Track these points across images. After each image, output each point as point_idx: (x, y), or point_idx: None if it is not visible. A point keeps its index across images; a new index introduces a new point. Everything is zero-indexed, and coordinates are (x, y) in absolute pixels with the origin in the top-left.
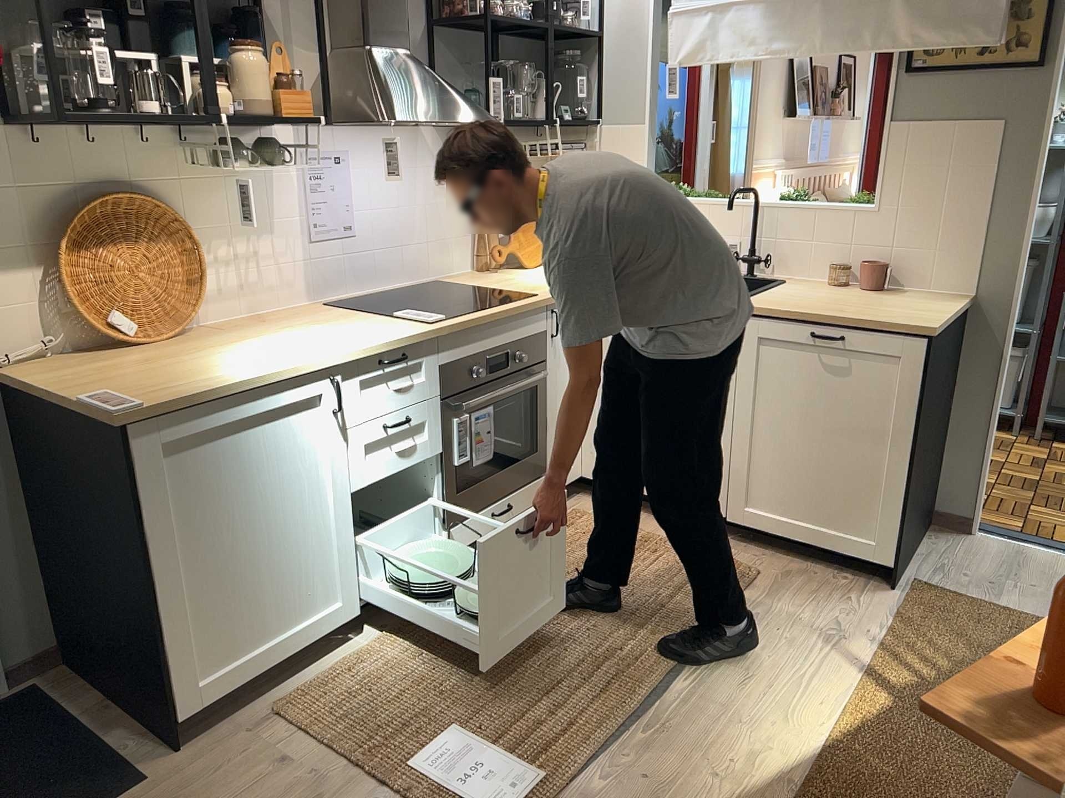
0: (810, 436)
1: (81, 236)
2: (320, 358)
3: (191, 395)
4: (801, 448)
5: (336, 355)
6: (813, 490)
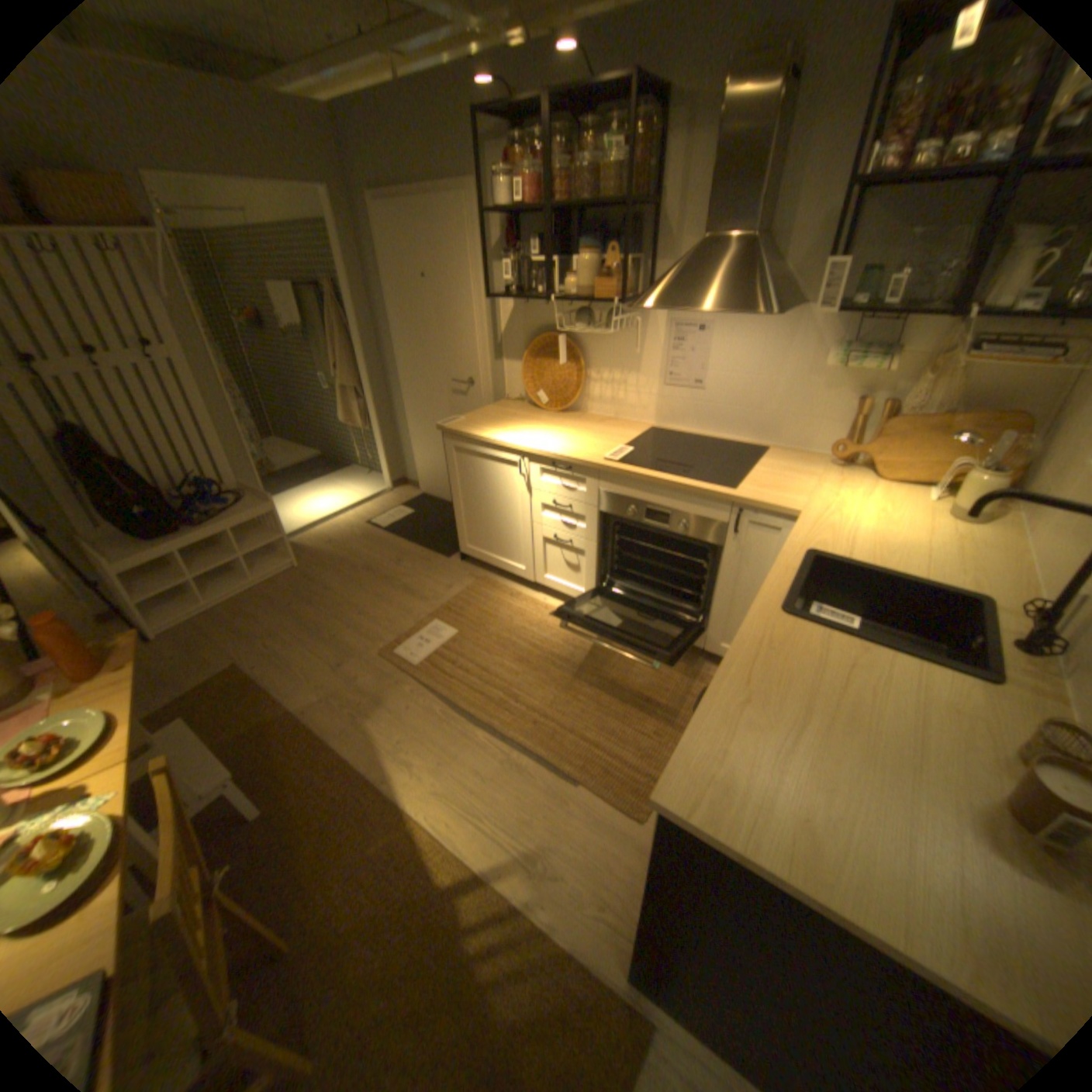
0: None
1: (537, 351)
2: (517, 444)
3: (460, 431)
4: None
5: (523, 446)
6: None
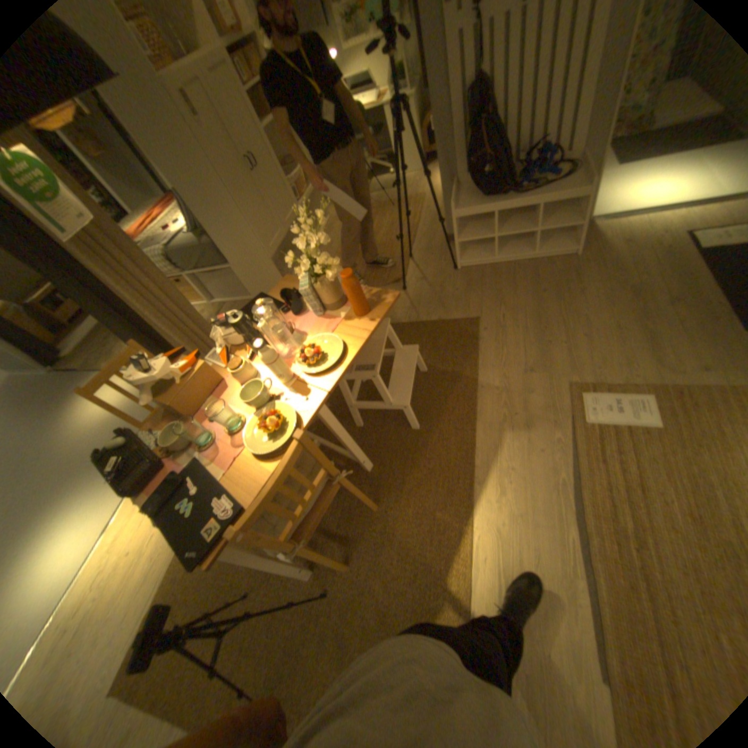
0: None
1: None
2: None
3: None
4: None
5: None
6: None
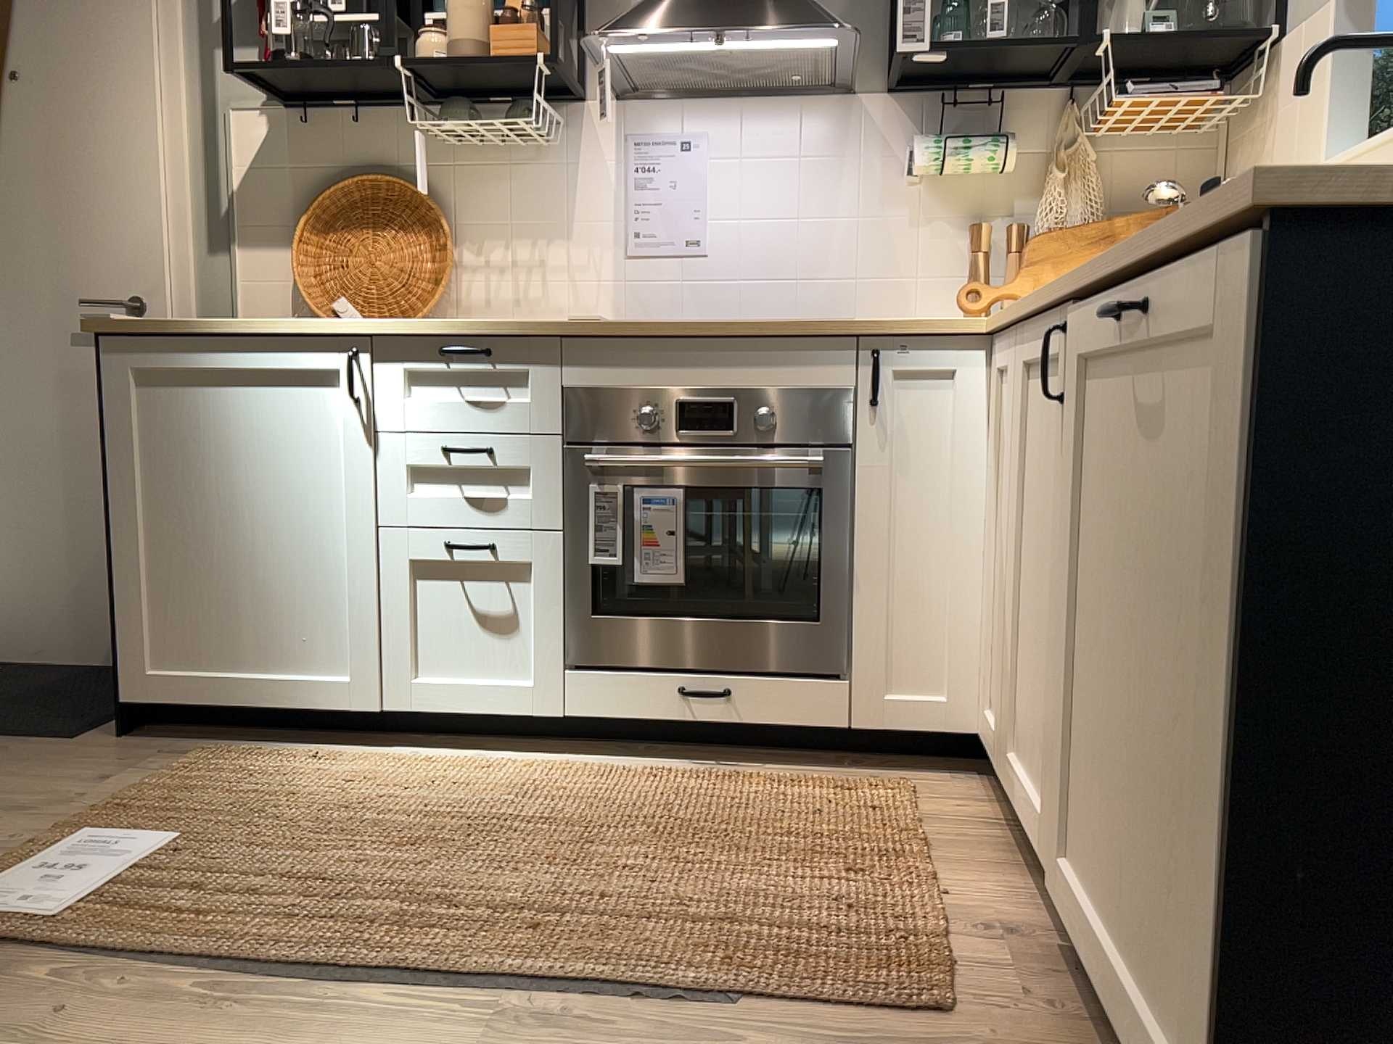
0: (1139, 656)
1: (330, 217)
2: (340, 321)
3: (164, 321)
4: (1129, 693)
5: (360, 321)
6: (1139, 842)
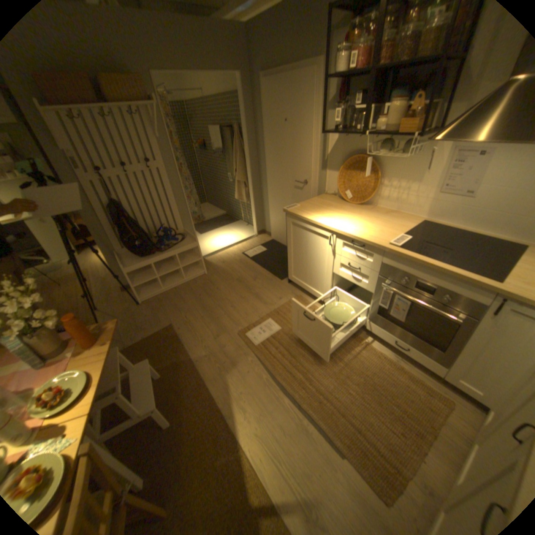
0: None
1: (349, 165)
2: (330, 225)
3: (296, 214)
4: None
5: (334, 228)
6: None
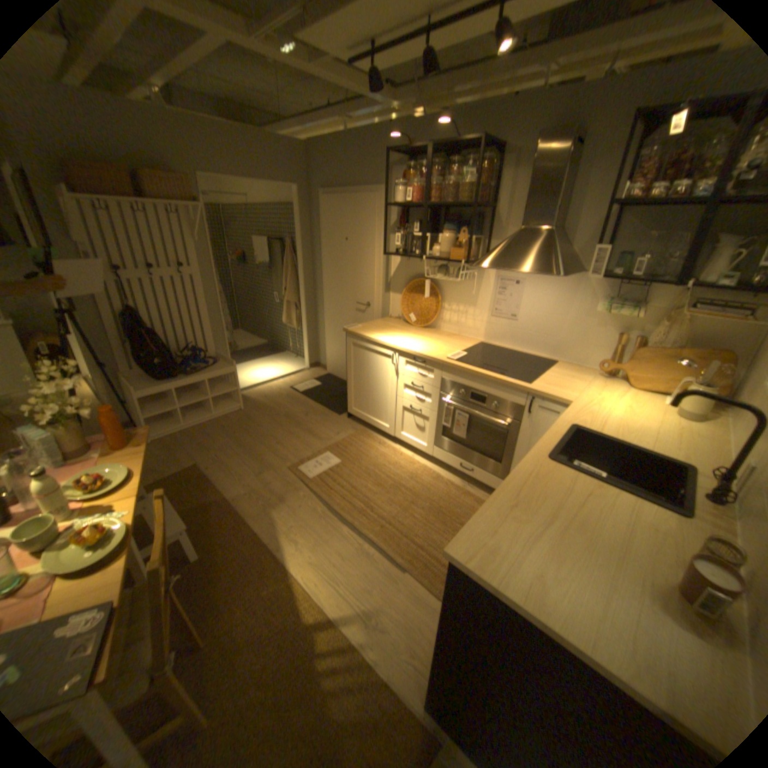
0: None
1: (412, 289)
2: (392, 344)
3: (358, 333)
4: None
5: (396, 346)
6: None
